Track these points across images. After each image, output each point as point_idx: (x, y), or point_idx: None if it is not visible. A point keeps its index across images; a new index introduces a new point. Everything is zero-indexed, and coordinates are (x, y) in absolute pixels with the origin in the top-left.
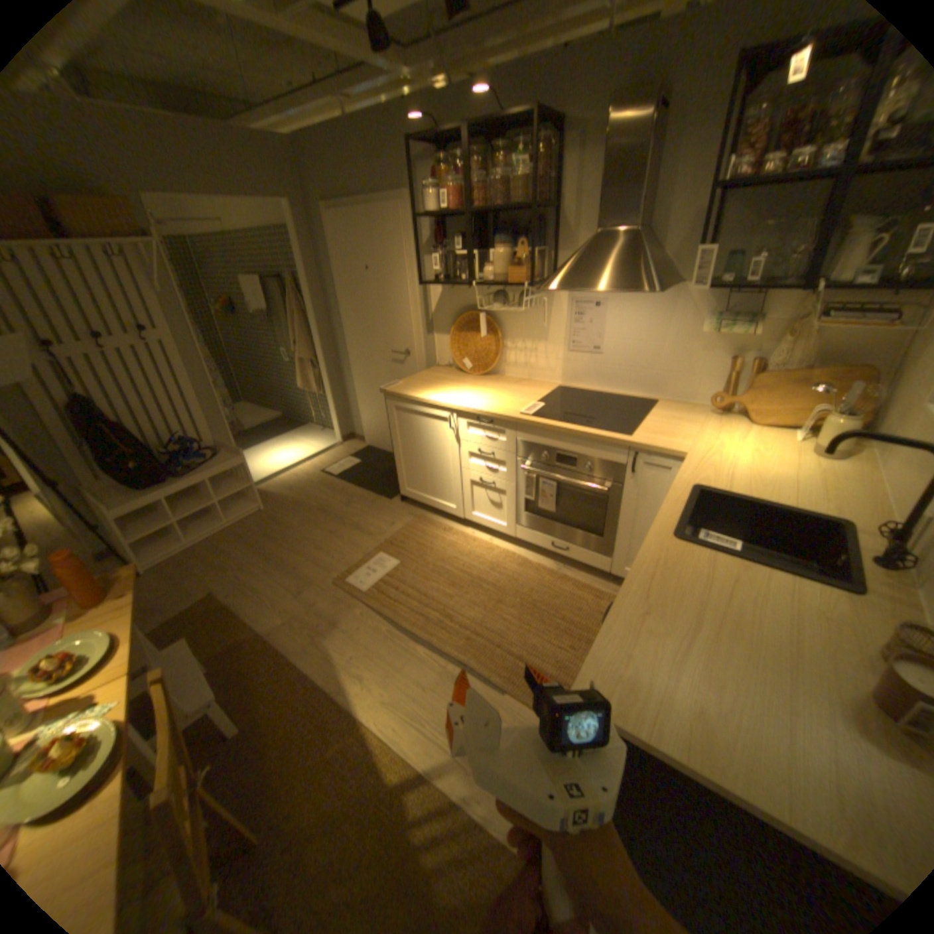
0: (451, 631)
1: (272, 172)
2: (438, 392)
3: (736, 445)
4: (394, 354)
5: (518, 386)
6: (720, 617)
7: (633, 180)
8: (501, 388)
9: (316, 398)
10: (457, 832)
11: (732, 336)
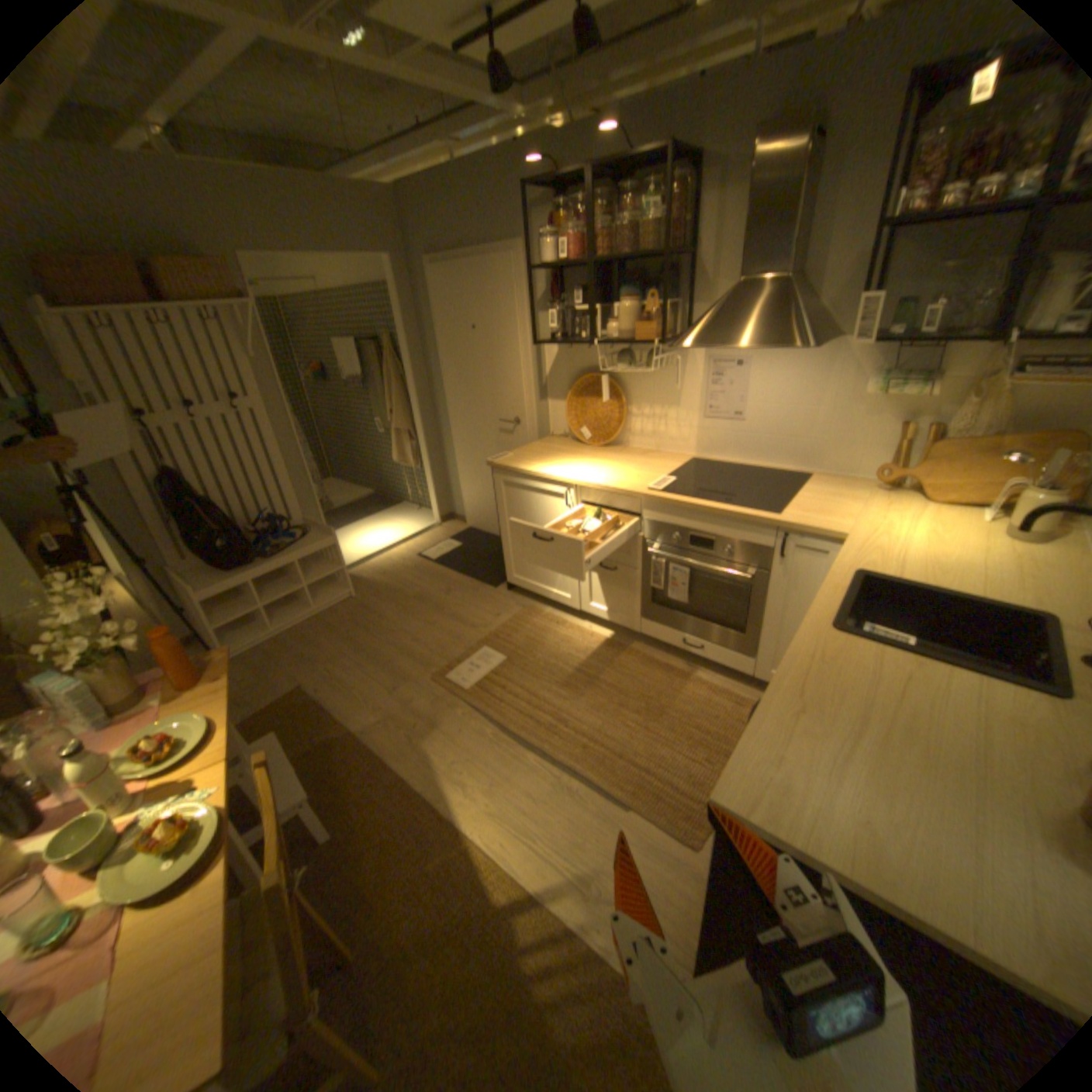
0: (567, 737)
1: (373, 224)
2: (553, 465)
3: (909, 525)
4: (503, 422)
5: (645, 458)
6: (890, 717)
7: (784, 221)
8: (625, 460)
9: (413, 473)
10: (575, 963)
11: (904, 397)
